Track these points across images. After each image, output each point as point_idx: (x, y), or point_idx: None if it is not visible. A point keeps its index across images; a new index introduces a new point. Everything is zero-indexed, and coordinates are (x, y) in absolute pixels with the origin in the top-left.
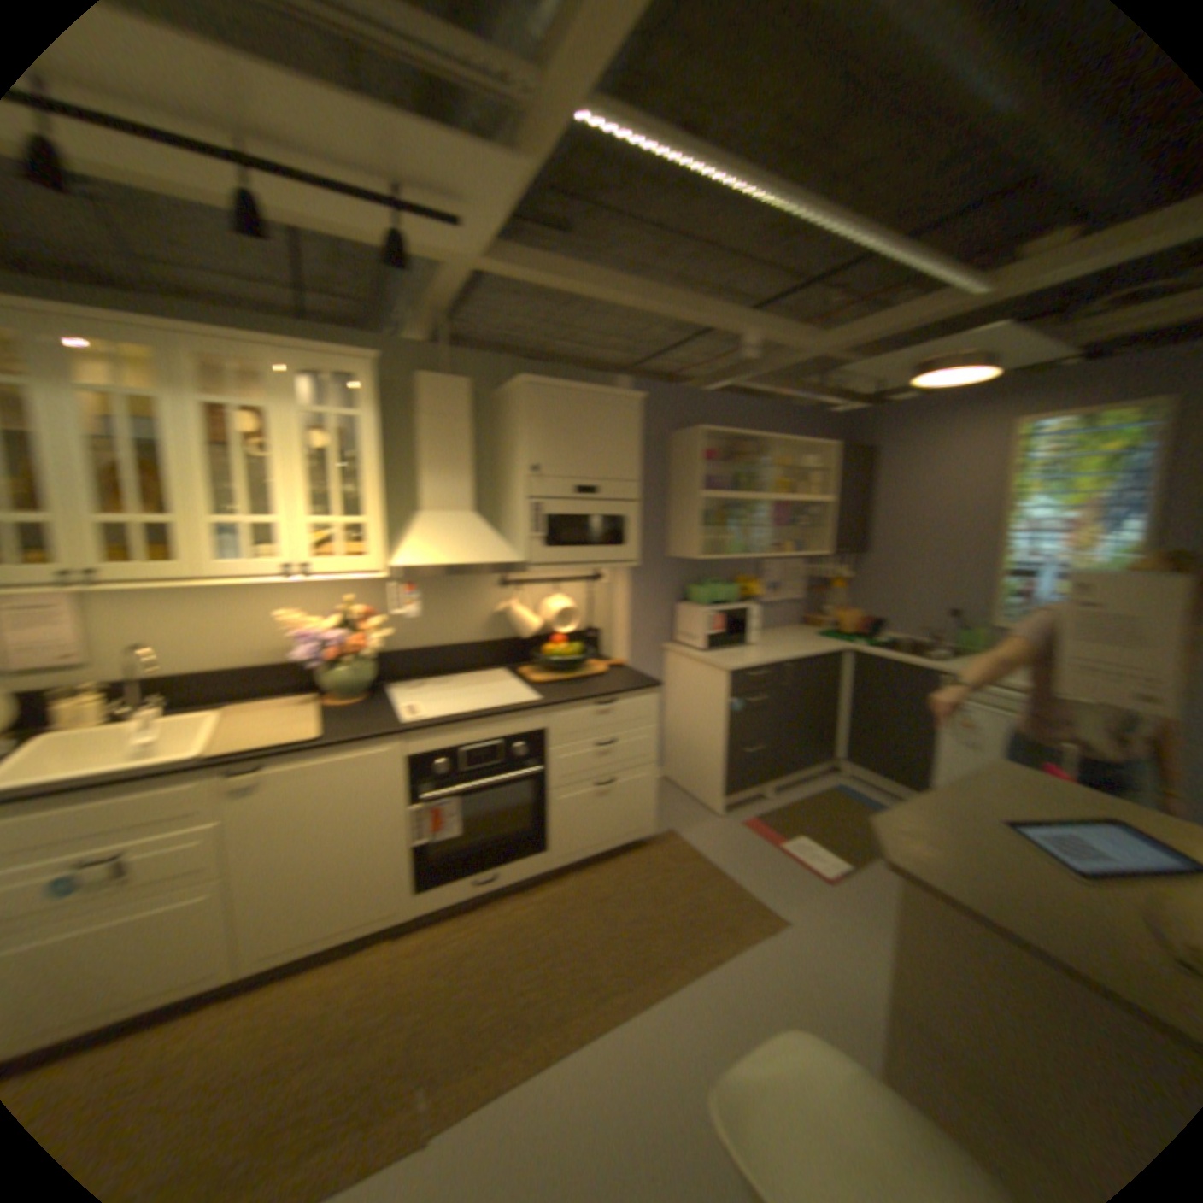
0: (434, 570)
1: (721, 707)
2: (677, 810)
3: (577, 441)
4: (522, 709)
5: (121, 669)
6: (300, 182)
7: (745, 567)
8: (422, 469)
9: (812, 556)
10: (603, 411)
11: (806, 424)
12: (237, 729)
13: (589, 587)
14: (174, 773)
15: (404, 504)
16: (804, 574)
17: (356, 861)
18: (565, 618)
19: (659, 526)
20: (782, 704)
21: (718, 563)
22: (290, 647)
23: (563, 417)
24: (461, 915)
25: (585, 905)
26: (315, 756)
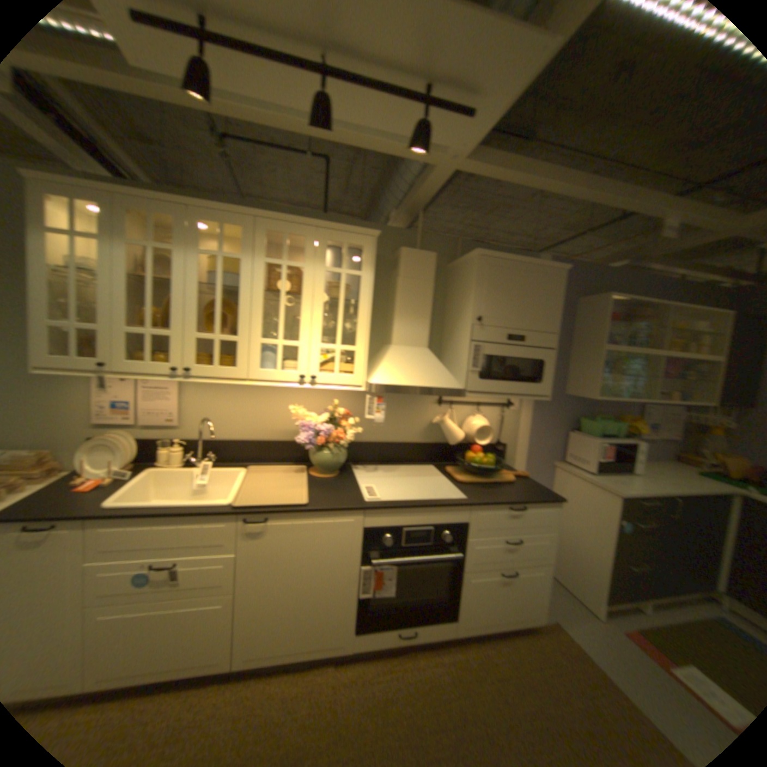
0: (398, 388)
1: (615, 528)
2: (562, 604)
3: (516, 299)
4: (455, 505)
5: (201, 431)
6: (366, 84)
7: (633, 409)
8: (399, 315)
9: (694, 405)
10: (539, 277)
11: (699, 296)
12: (260, 484)
13: (504, 411)
14: (219, 513)
15: (382, 339)
16: (686, 420)
17: (322, 600)
18: (485, 433)
19: (564, 369)
20: (672, 534)
21: (610, 403)
22: (299, 431)
23: (508, 281)
24: (388, 658)
25: (489, 681)
26: (306, 516)
